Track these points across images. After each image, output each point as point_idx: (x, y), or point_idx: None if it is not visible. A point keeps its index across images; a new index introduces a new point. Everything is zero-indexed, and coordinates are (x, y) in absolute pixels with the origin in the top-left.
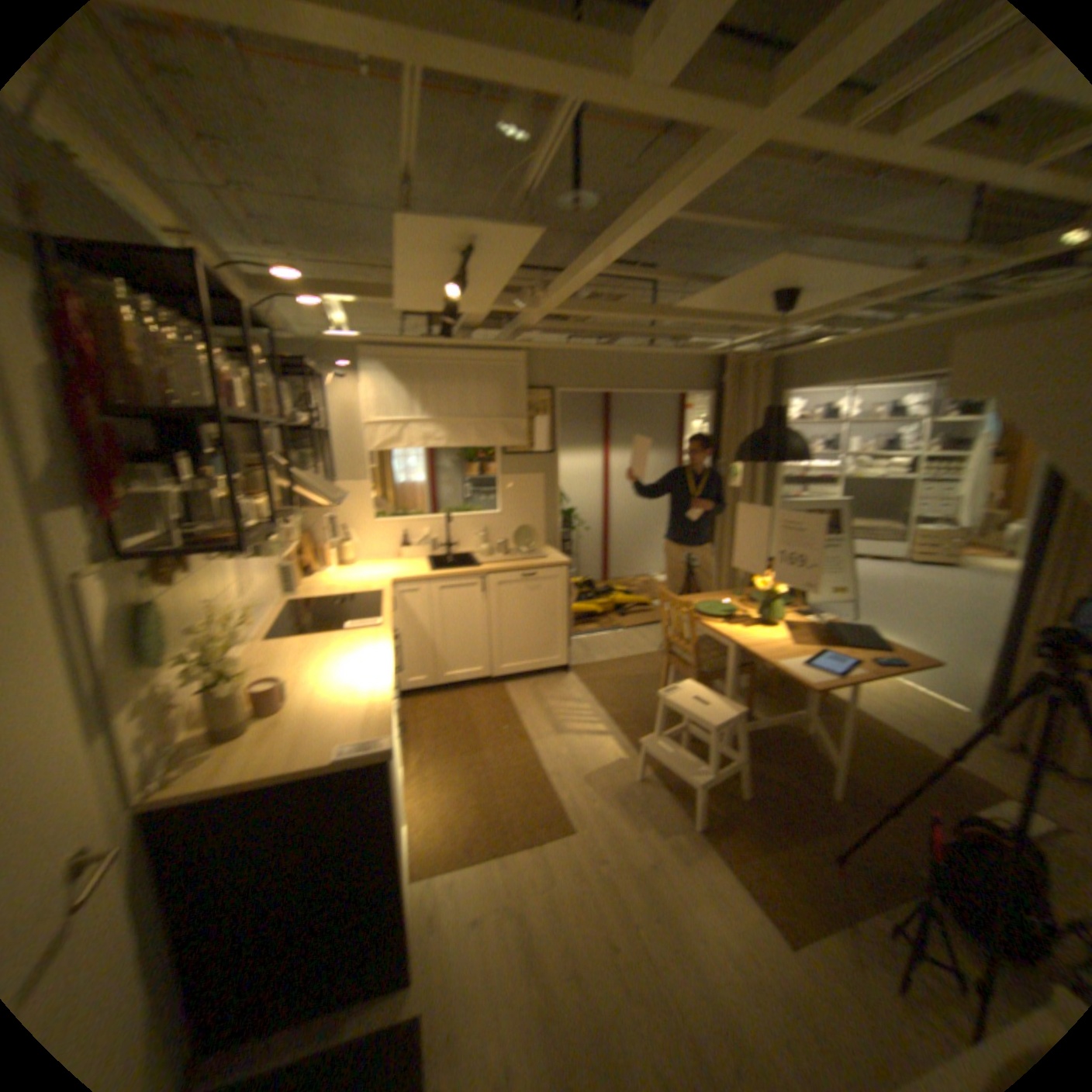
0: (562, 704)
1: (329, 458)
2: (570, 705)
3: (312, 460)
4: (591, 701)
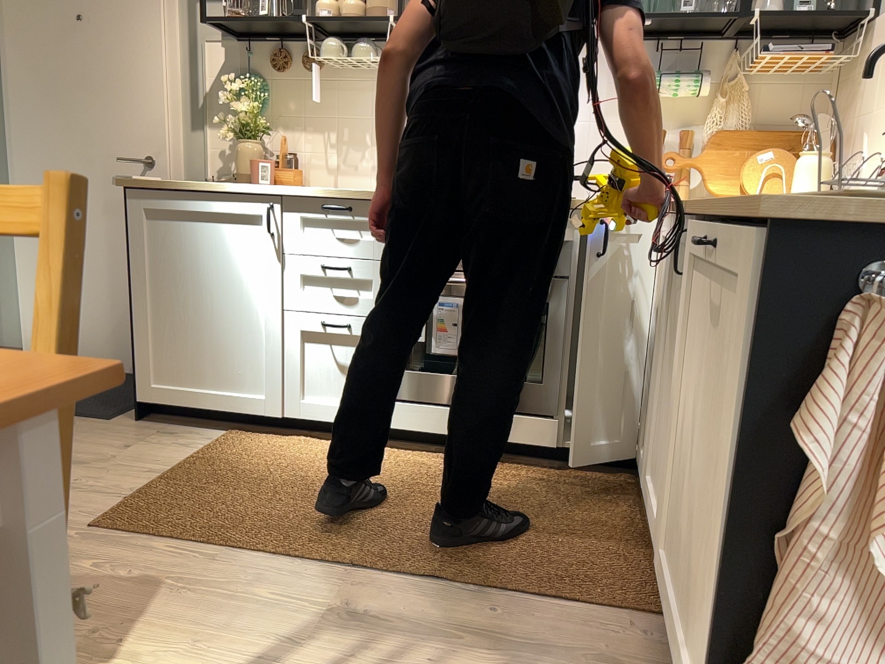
0: None
1: None
2: None
3: None
4: None
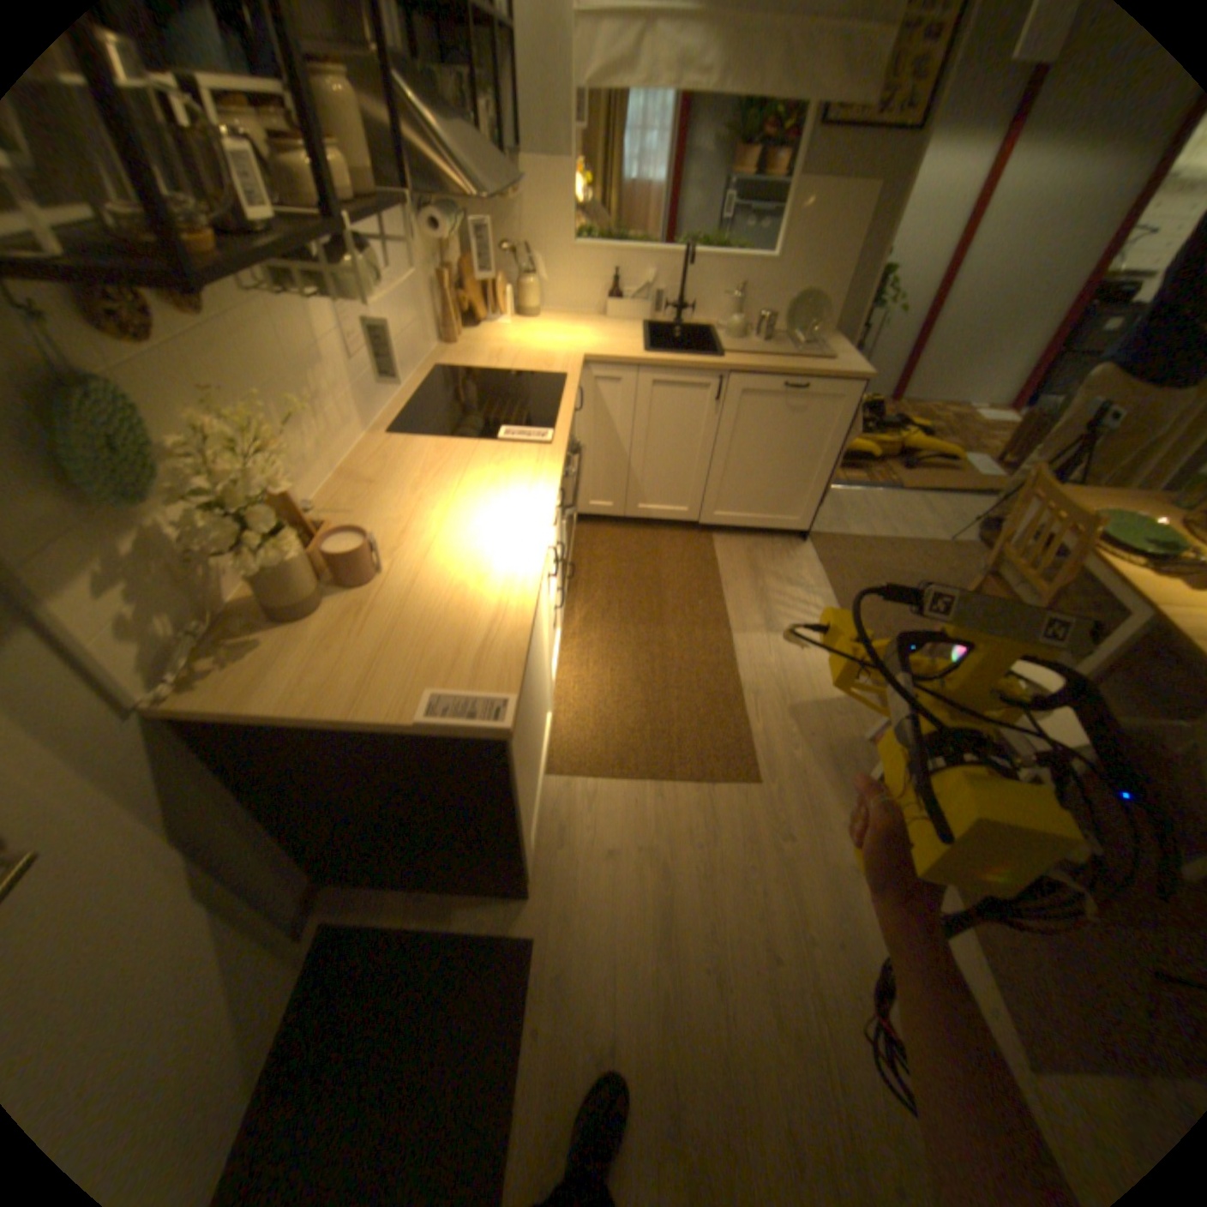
0: (782, 590)
1: (504, 103)
2: (792, 593)
3: (471, 101)
4: (825, 596)
